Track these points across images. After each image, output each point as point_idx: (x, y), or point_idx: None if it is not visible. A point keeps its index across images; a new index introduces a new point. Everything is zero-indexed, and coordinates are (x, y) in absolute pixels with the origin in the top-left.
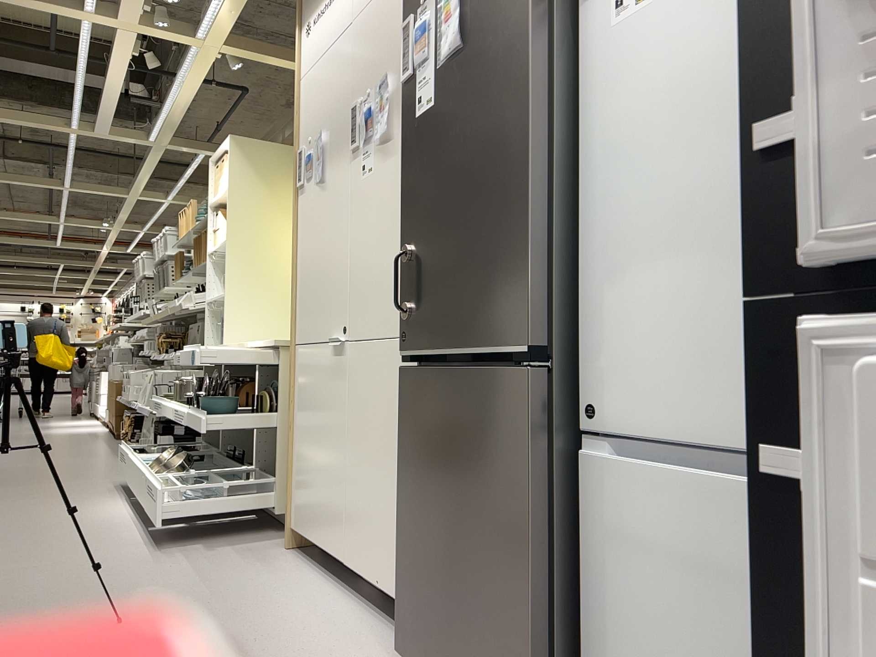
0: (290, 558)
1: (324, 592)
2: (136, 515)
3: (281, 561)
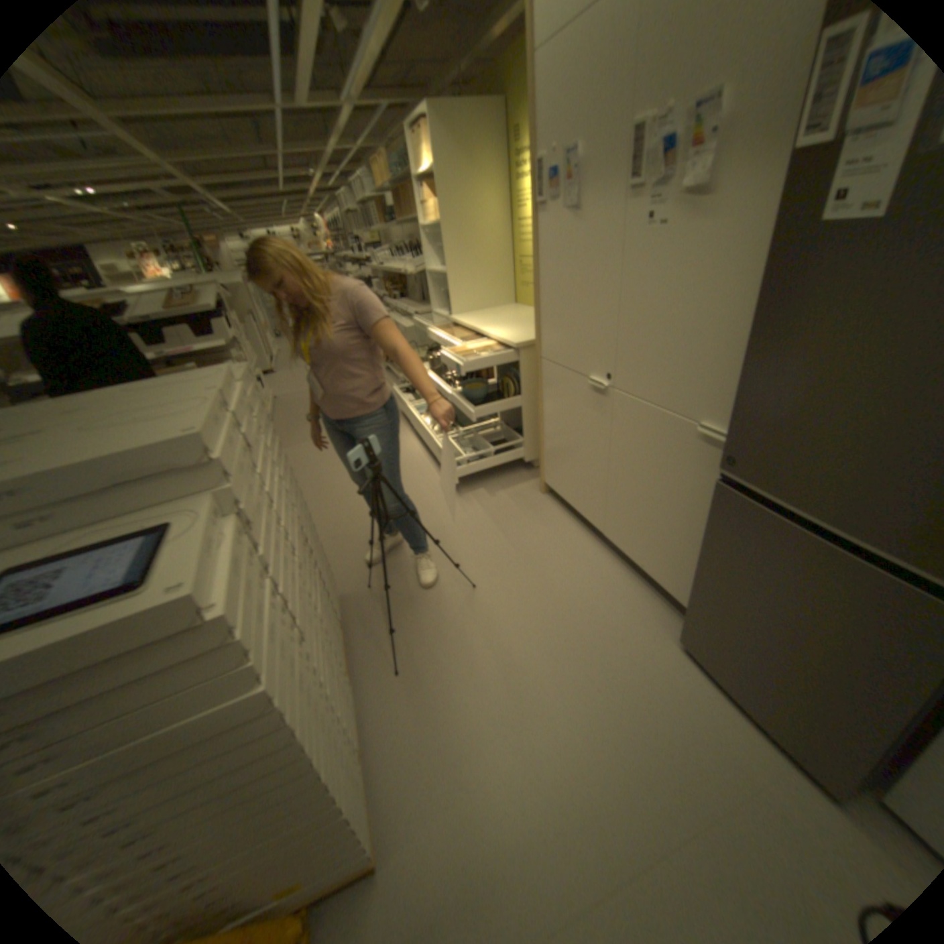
0: (548, 505)
1: (589, 548)
2: (425, 451)
3: (544, 509)
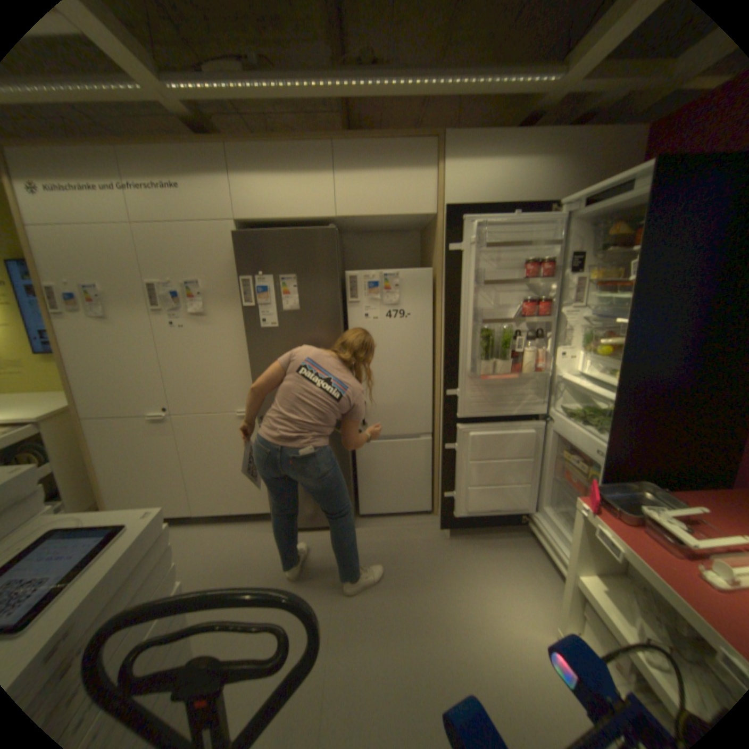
0: None
1: (184, 534)
2: None
3: None
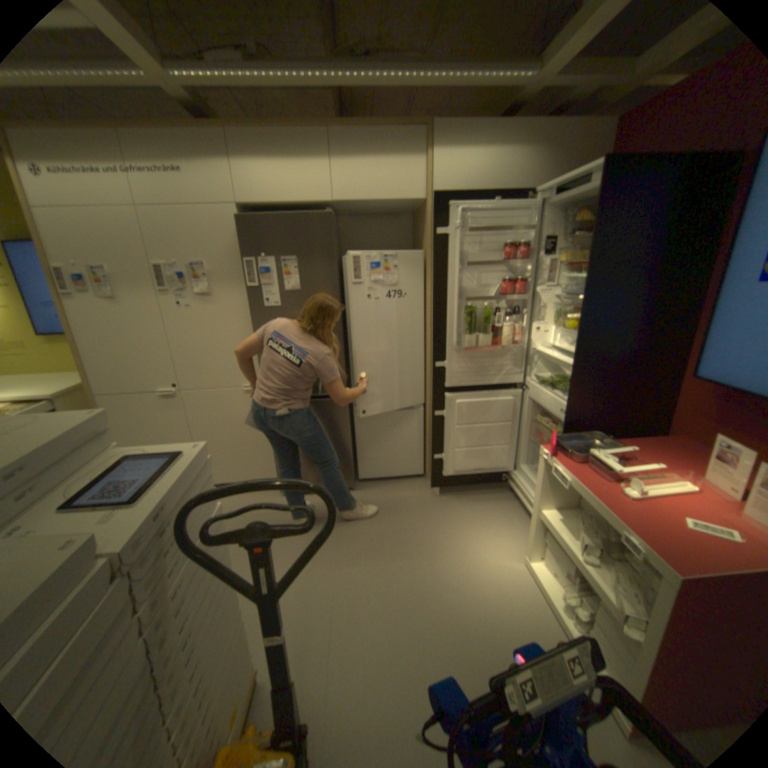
0: None
1: None
2: None
3: None
